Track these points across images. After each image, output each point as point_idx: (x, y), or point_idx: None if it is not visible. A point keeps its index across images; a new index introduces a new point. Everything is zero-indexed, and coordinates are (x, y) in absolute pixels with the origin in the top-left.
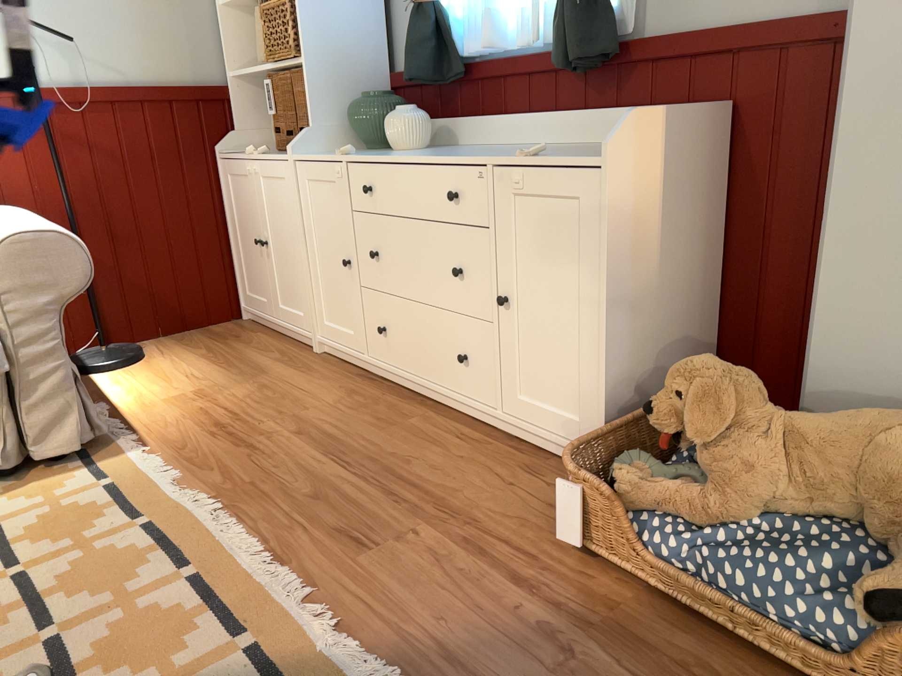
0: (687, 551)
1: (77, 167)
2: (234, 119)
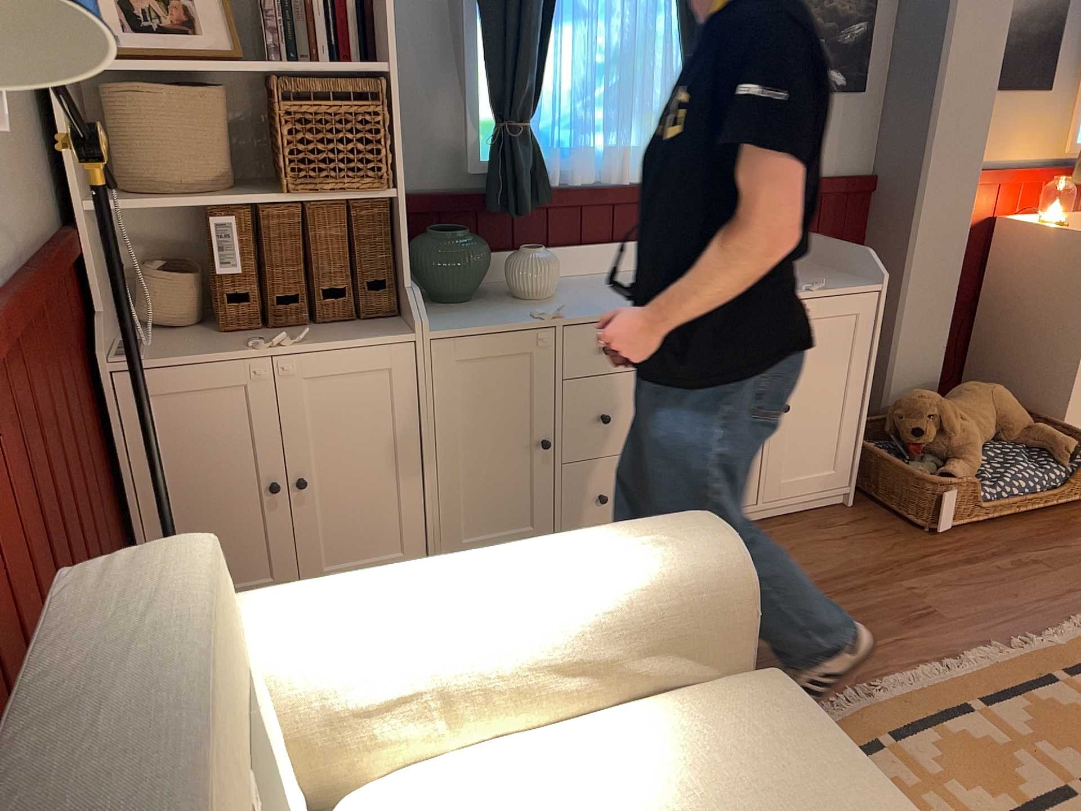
0: (992, 489)
1: (34, 477)
2: (89, 288)
